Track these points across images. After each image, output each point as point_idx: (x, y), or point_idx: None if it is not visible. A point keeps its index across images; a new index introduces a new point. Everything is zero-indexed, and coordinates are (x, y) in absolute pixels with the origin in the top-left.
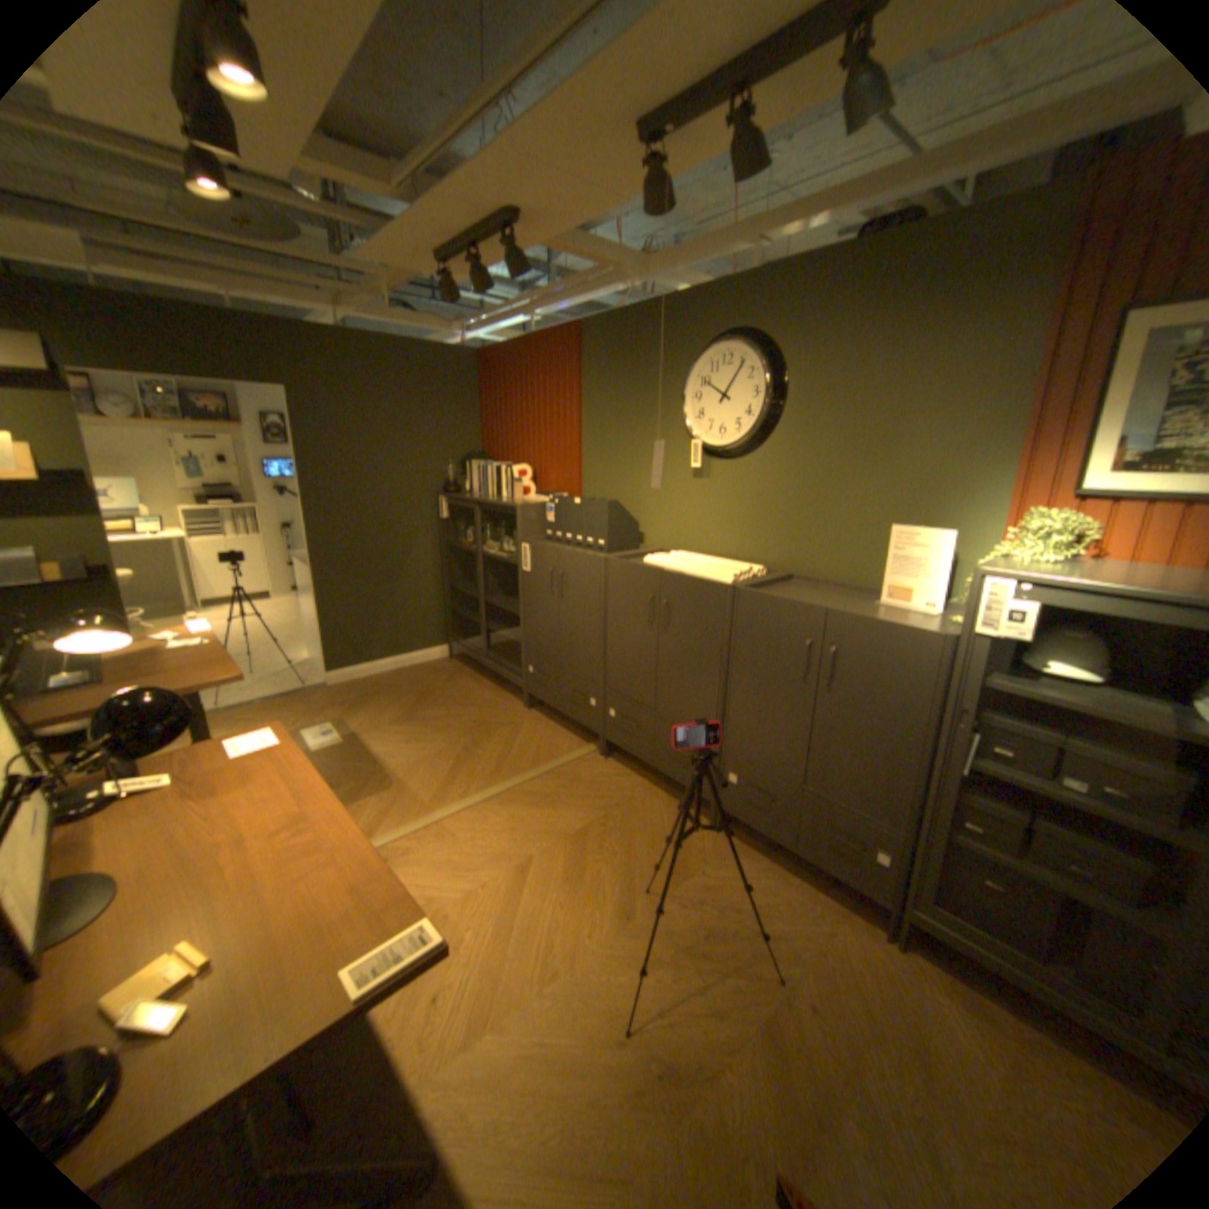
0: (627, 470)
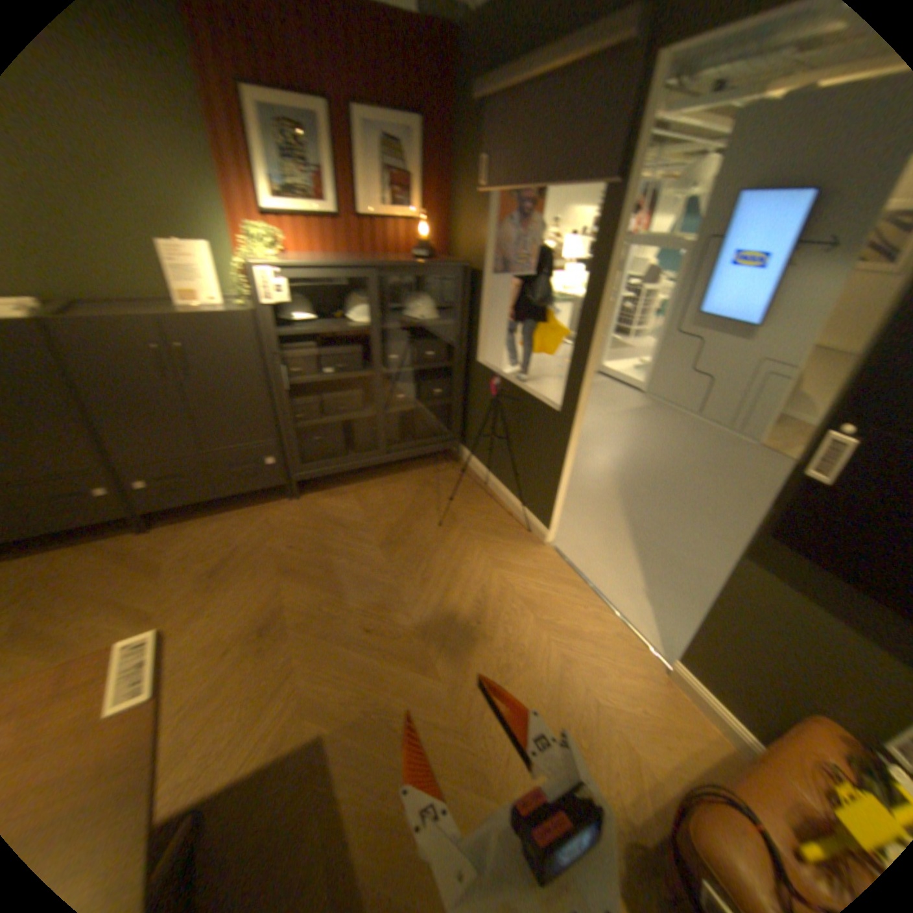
0: None
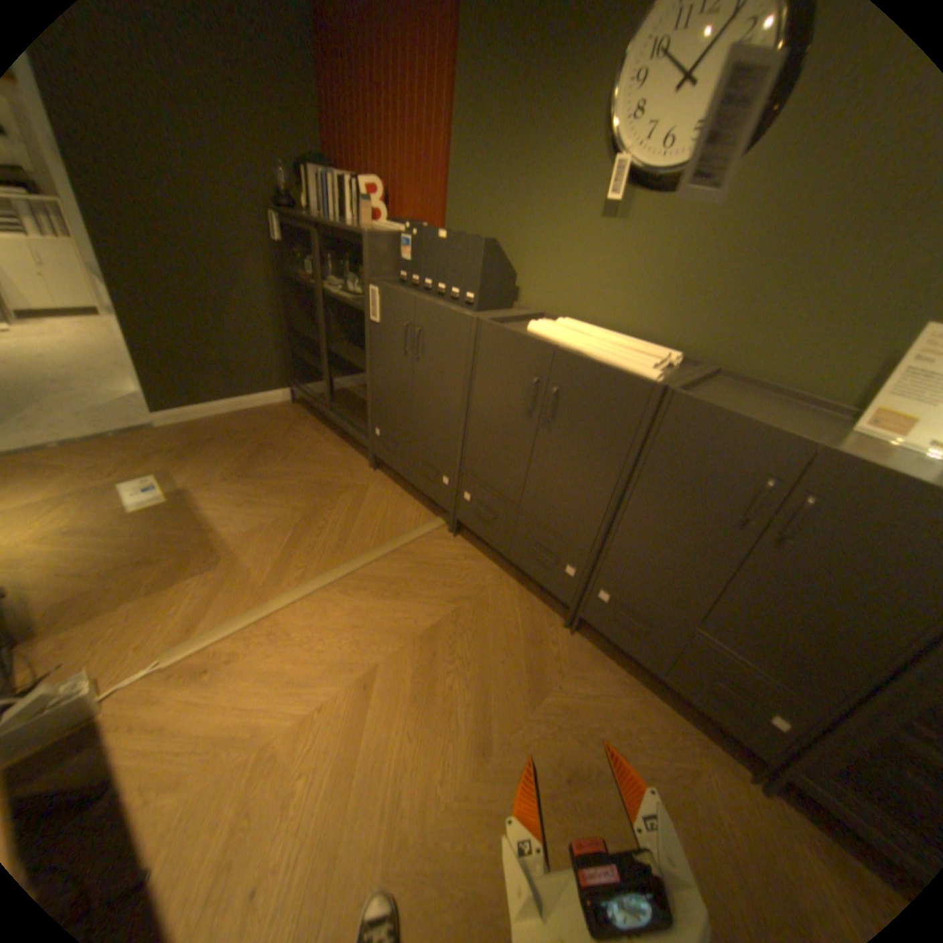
0: (507, 195)
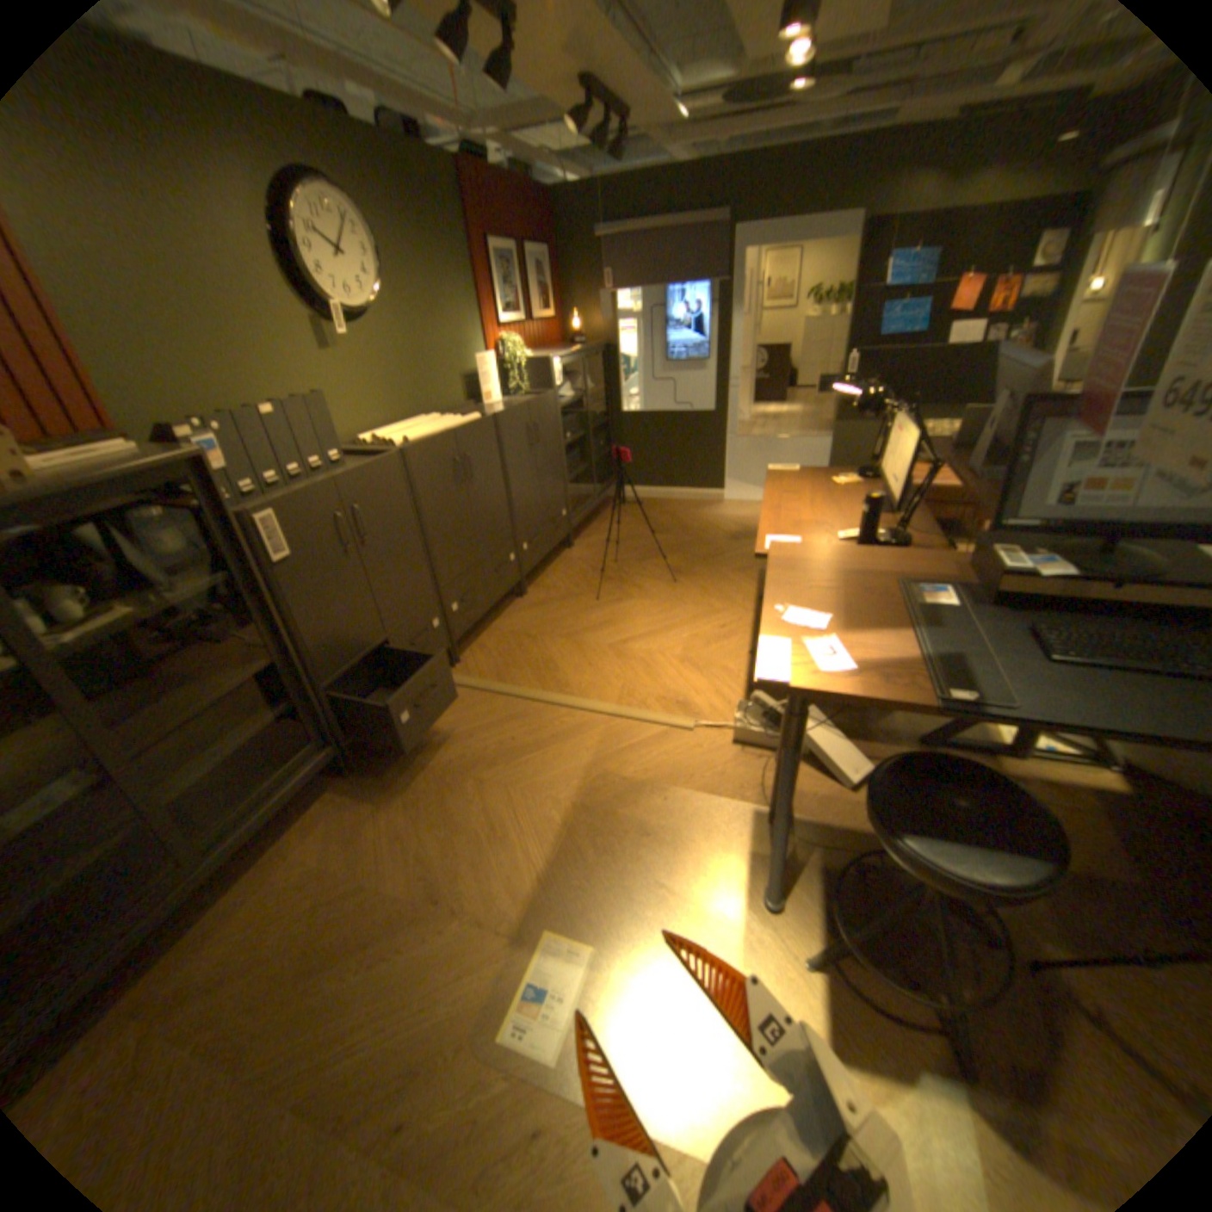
0: (212, 356)
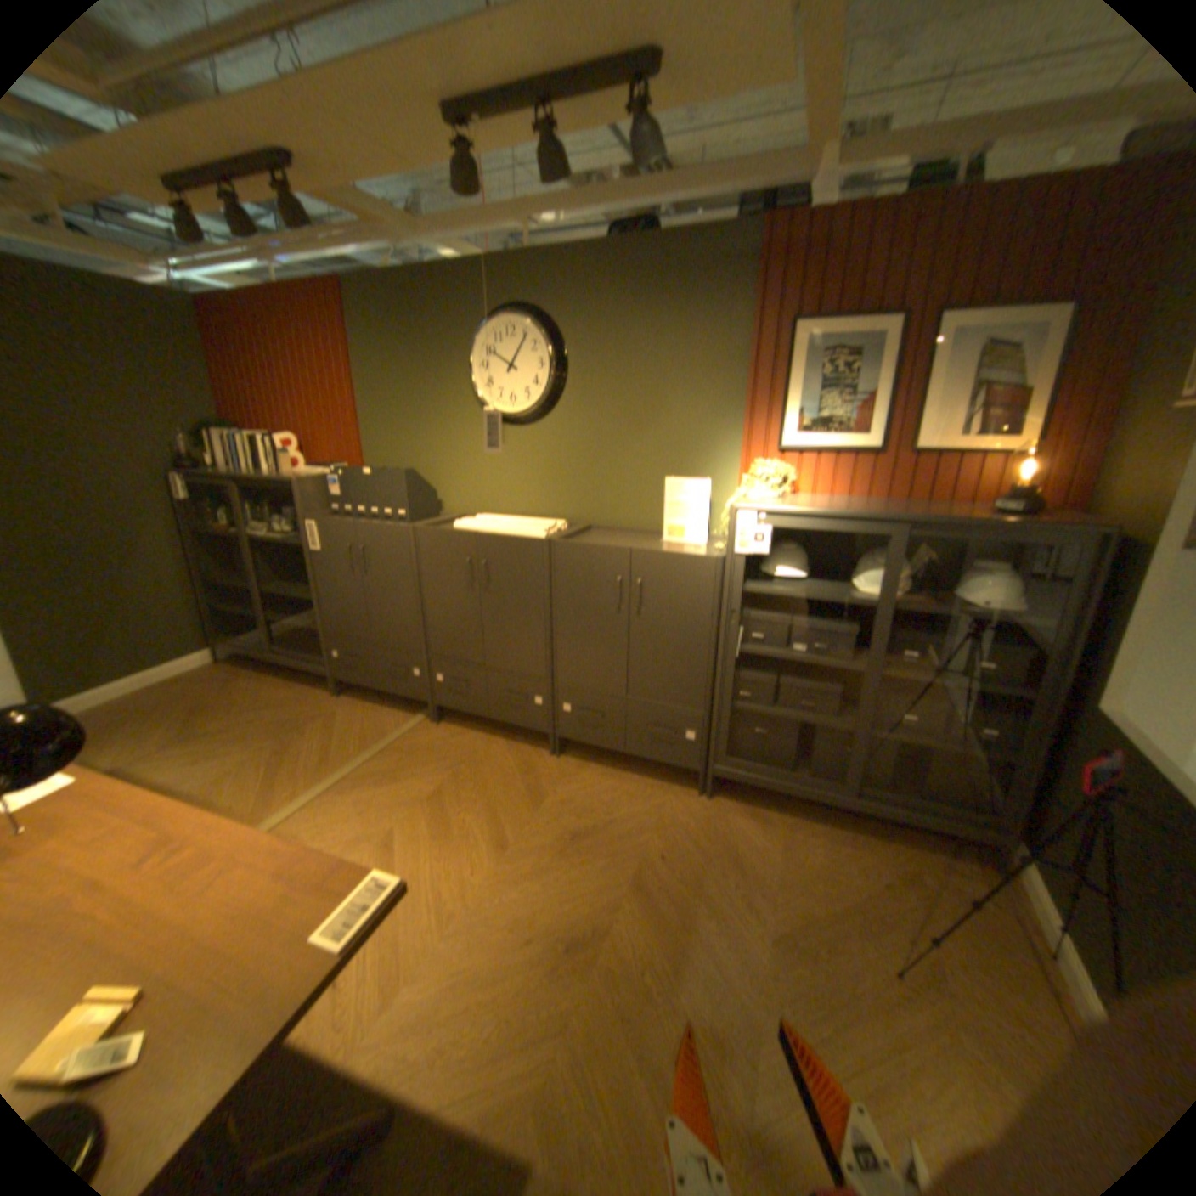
0: (414, 436)
